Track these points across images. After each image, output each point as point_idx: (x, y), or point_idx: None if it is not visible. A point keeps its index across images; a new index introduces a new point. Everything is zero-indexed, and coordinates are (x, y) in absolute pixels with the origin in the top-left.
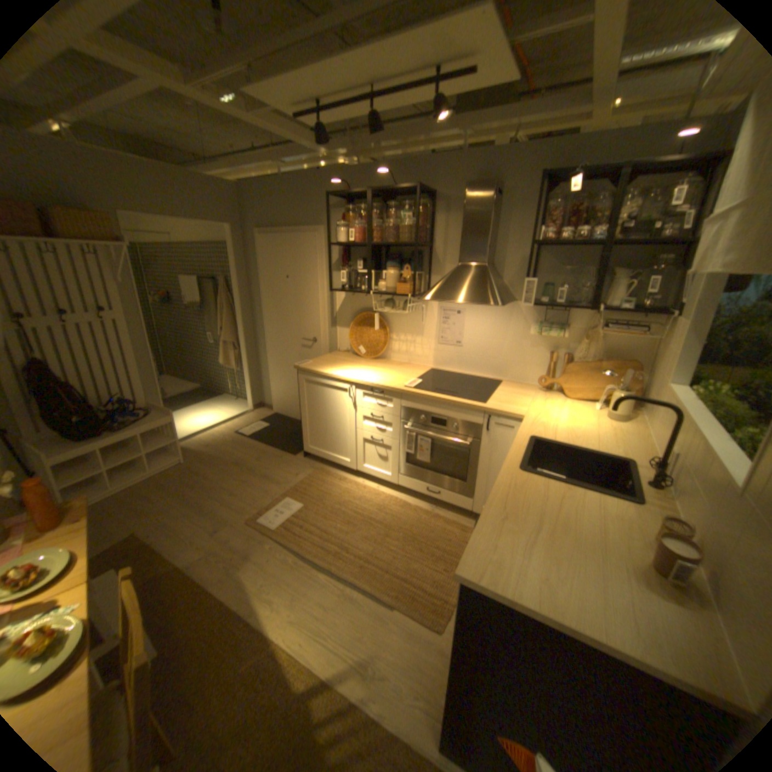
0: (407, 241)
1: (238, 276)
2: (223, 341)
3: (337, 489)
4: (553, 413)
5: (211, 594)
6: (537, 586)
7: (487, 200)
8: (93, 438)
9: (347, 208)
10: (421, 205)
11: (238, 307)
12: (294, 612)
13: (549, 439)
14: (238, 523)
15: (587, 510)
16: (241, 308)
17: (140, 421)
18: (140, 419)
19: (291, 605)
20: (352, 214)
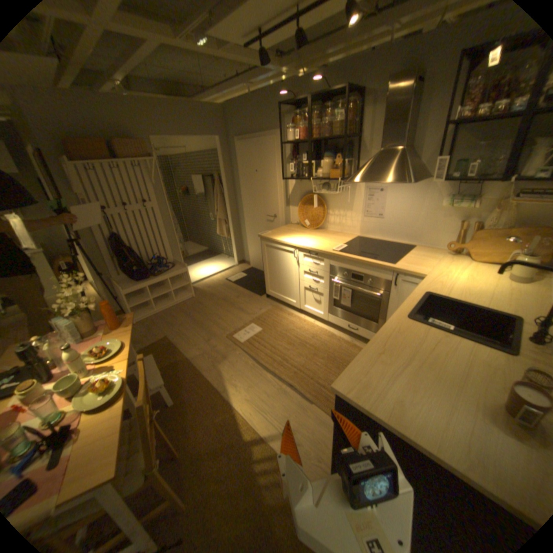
0: (338, 134)
1: (225, 173)
2: (218, 219)
3: (285, 320)
4: (455, 273)
5: (203, 376)
6: (392, 405)
7: (408, 88)
8: (144, 280)
9: (295, 113)
10: (352, 101)
11: (226, 195)
12: (249, 395)
13: (443, 295)
14: (221, 336)
15: (458, 354)
16: (228, 195)
17: (169, 271)
18: (169, 269)
19: (247, 390)
20: (299, 117)
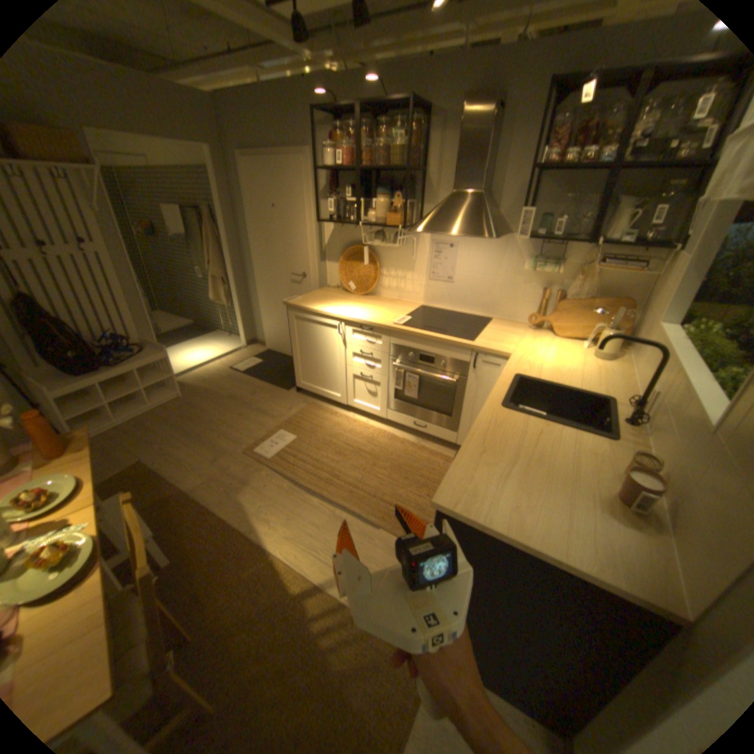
0: (398, 165)
1: (221, 205)
2: (211, 277)
3: (328, 422)
4: (540, 351)
5: (214, 514)
6: (507, 513)
7: (487, 115)
8: (91, 374)
9: (334, 126)
10: (414, 121)
11: (224, 240)
12: (290, 530)
13: (533, 377)
14: (235, 453)
15: (563, 445)
16: (227, 240)
17: (135, 357)
18: (134, 355)
19: (286, 524)
20: (339, 133)
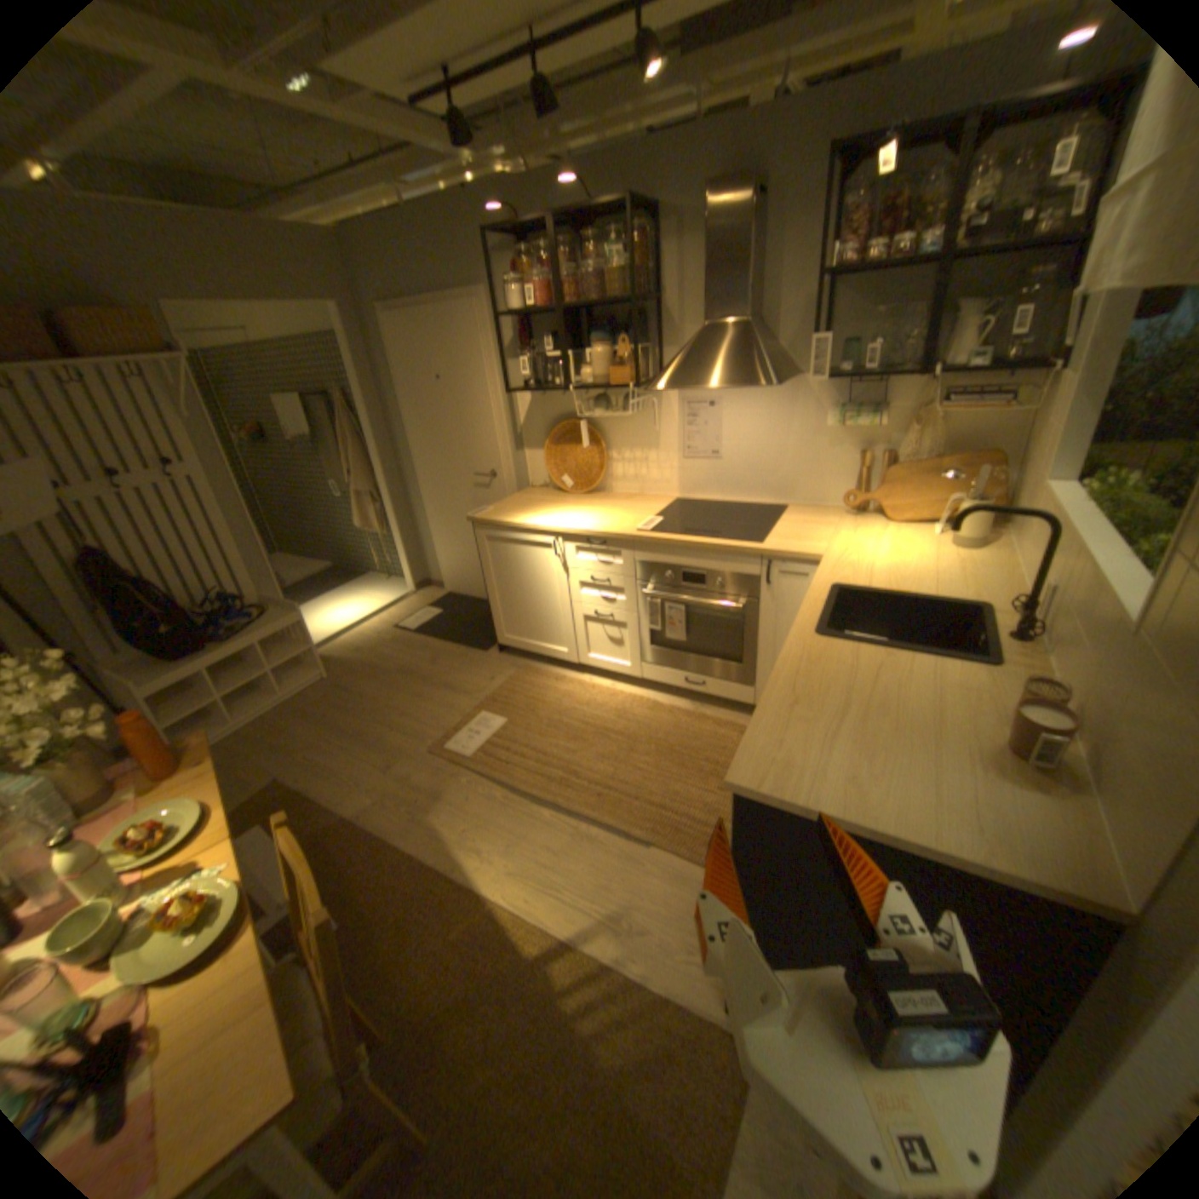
0: (617, 295)
1: (360, 385)
2: (354, 492)
3: (552, 692)
4: (867, 547)
5: (395, 847)
6: (840, 787)
7: (742, 207)
8: (194, 655)
9: (516, 250)
10: (635, 229)
11: (368, 435)
12: (513, 861)
13: (860, 586)
14: (417, 752)
15: (915, 681)
16: (374, 435)
17: (255, 623)
18: (254, 620)
19: (506, 852)
20: (526, 259)
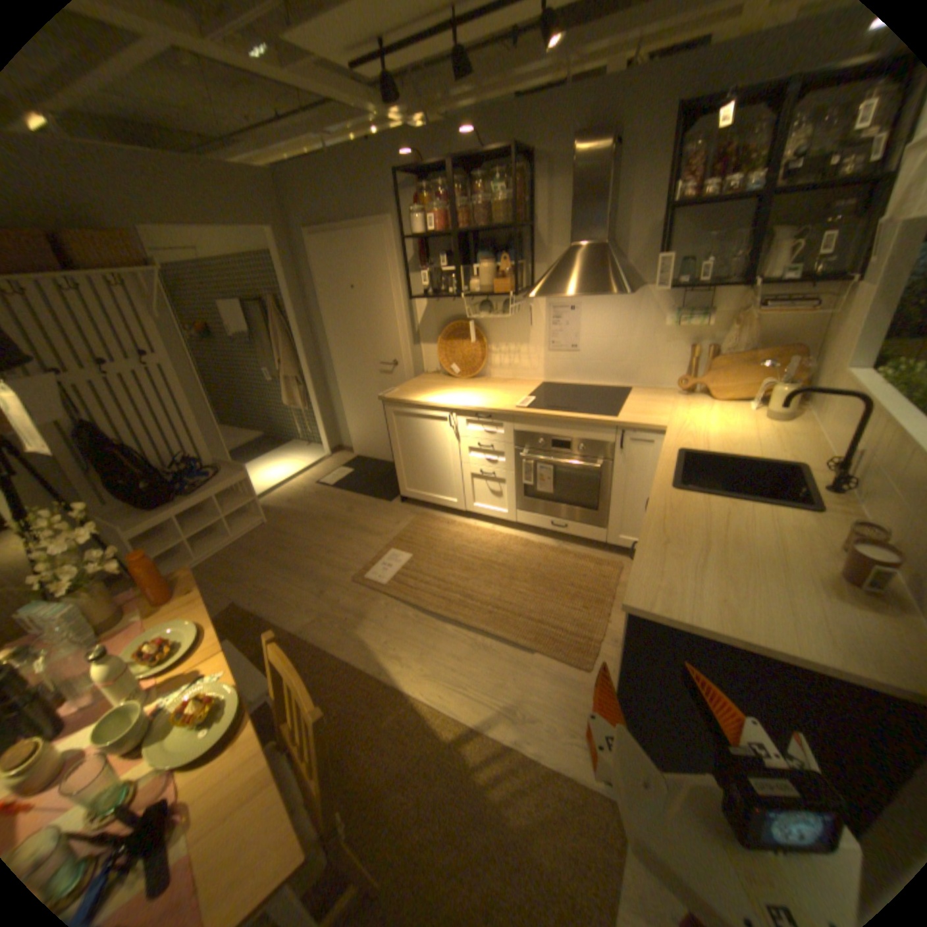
0: (500, 223)
1: (288, 294)
2: (282, 377)
3: (446, 534)
4: (700, 420)
5: (332, 656)
6: (715, 610)
7: (601, 153)
8: (165, 506)
9: (418, 187)
10: (514, 171)
11: (294, 333)
12: (426, 667)
13: (700, 451)
14: (343, 582)
15: (758, 525)
16: (299, 333)
17: (211, 481)
18: (210, 479)
19: (420, 660)
20: (425, 194)
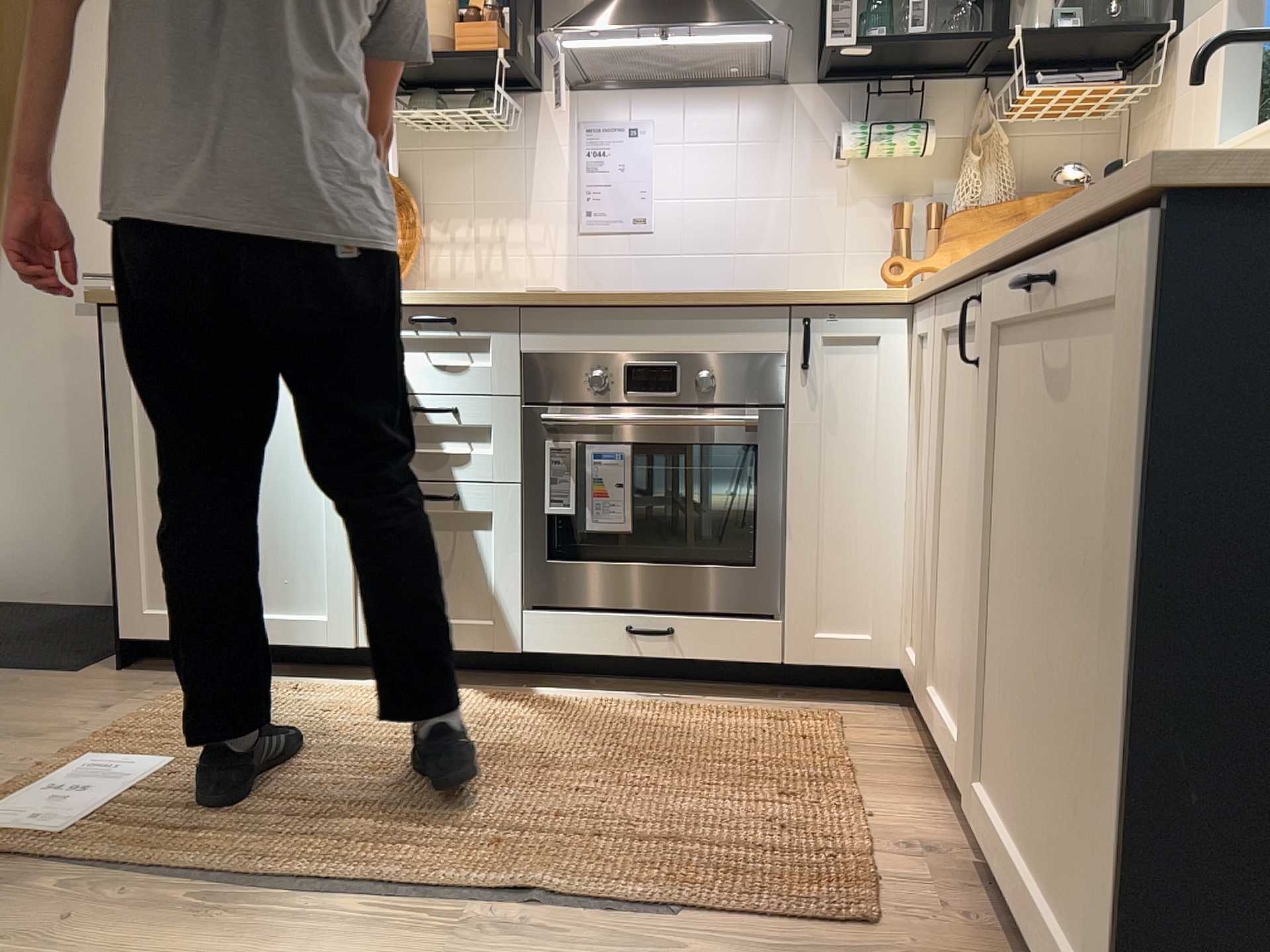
0: None
1: None
2: None
3: (296, 711)
4: None
5: None
6: None
7: None
8: None
9: None
10: None
11: None
12: None
13: None
14: None
15: None
16: None
17: None
18: None
19: None
20: None
